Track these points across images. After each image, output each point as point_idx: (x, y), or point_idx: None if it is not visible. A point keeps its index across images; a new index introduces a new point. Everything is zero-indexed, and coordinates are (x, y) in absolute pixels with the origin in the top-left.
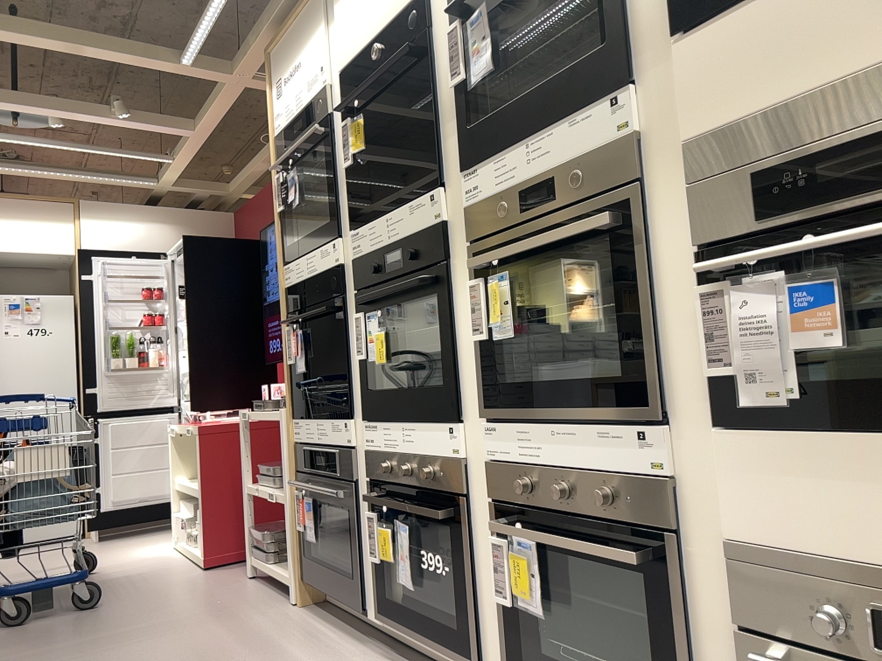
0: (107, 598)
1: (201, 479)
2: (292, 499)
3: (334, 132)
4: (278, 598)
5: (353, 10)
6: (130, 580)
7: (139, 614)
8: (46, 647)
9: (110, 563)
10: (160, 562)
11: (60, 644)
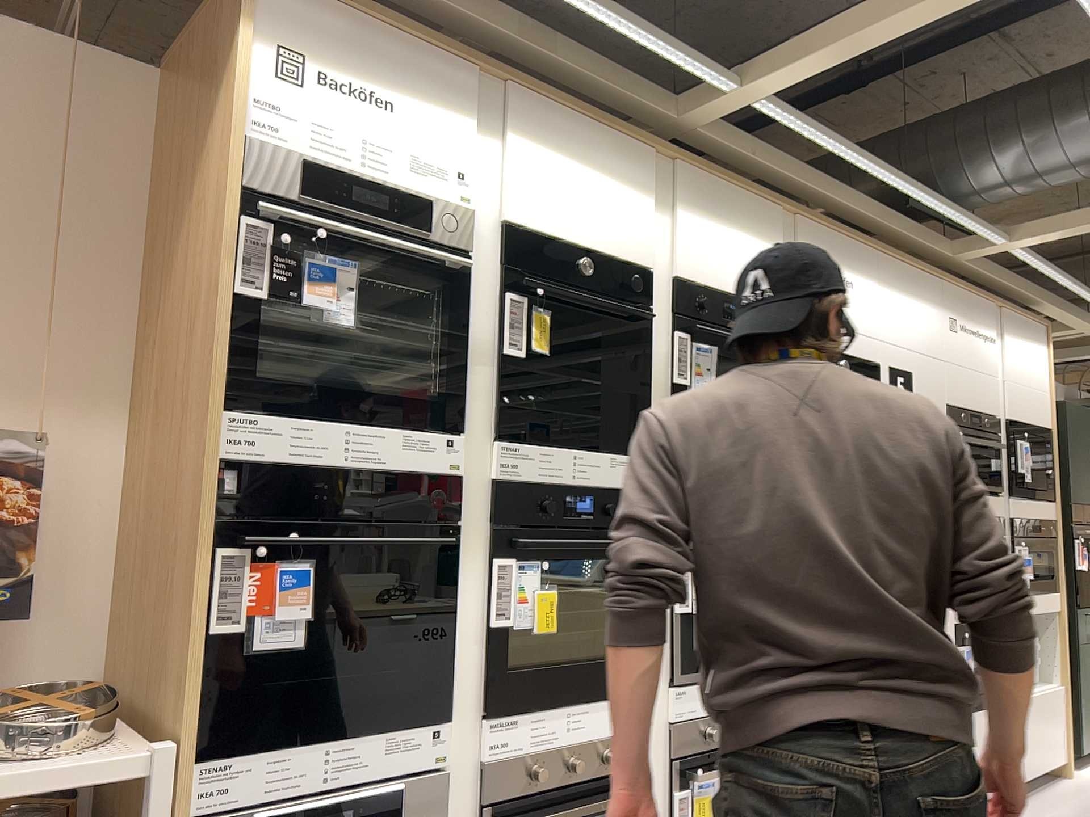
0: None
1: None
2: None
3: (474, 285)
4: None
5: (552, 188)
6: None
7: None
8: None
9: None
10: None
11: None
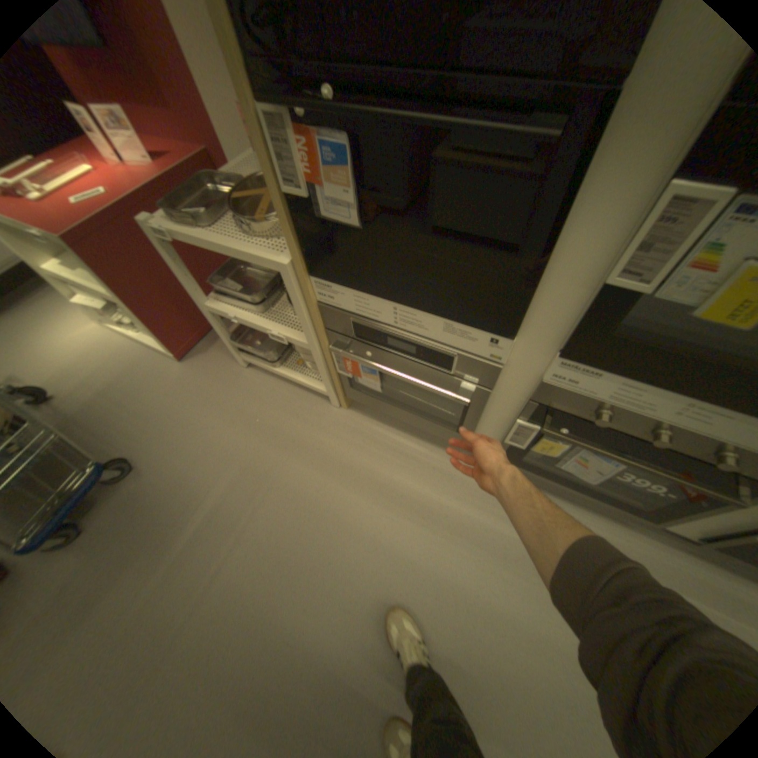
0: (126, 448)
1: (100, 281)
2: (324, 350)
3: None
4: (311, 400)
5: None
6: (115, 404)
7: (196, 469)
8: (156, 565)
9: (51, 374)
10: (112, 357)
11: (167, 555)
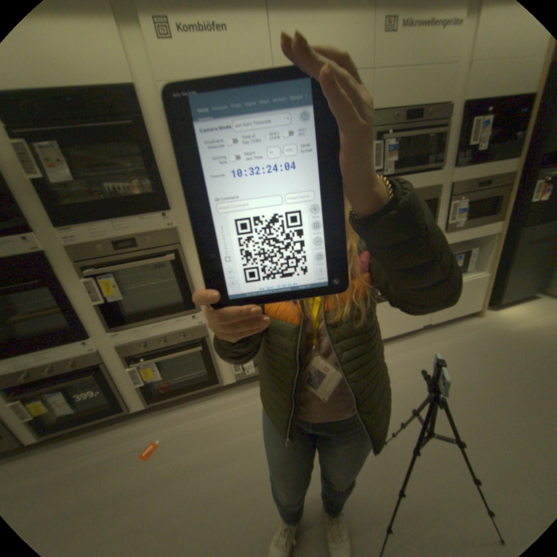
0: None
1: None
2: None
3: None
4: None
5: None
6: None
7: None
8: None
9: None
10: None
11: None
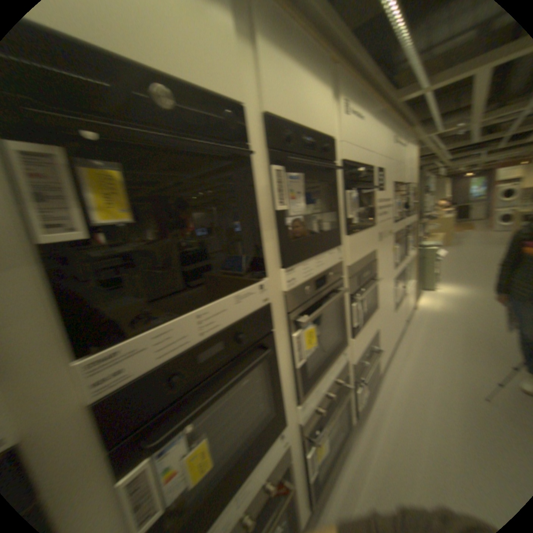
0: None
1: None
2: None
3: None
4: None
5: None
6: None
7: None
8: None
9: None
10: None
11: None
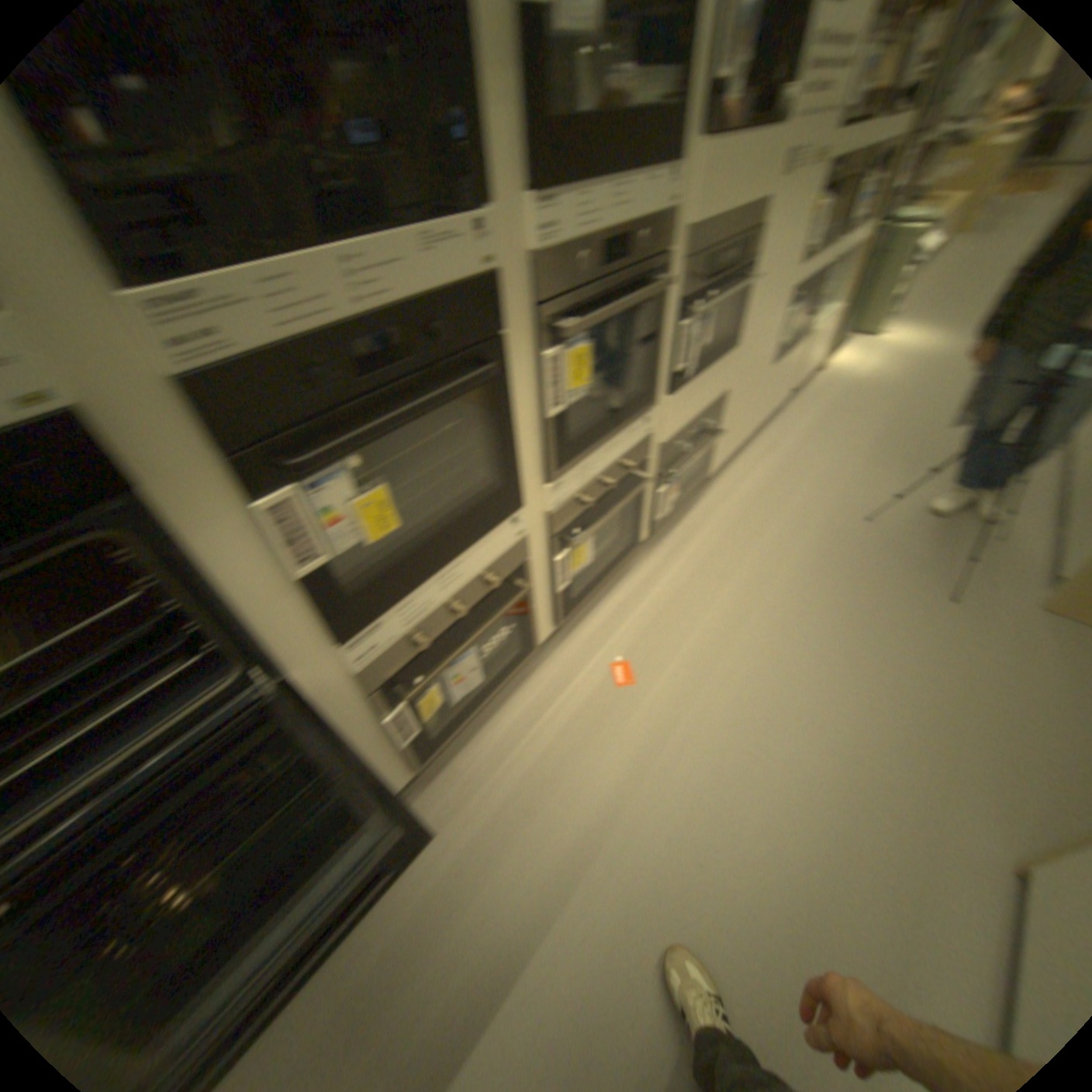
0: None
1: None
2: None
3: None
4: None
5: None
6: None
7: None
8: None
9: None
10: None
11: None
